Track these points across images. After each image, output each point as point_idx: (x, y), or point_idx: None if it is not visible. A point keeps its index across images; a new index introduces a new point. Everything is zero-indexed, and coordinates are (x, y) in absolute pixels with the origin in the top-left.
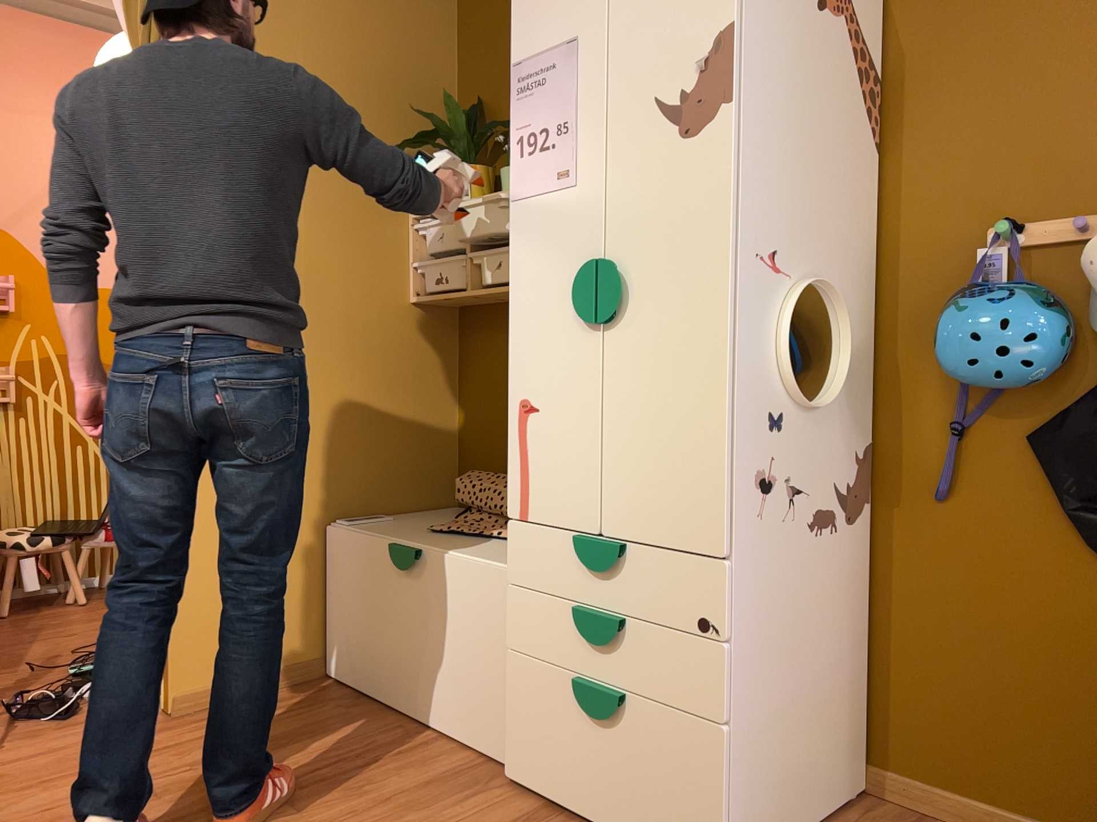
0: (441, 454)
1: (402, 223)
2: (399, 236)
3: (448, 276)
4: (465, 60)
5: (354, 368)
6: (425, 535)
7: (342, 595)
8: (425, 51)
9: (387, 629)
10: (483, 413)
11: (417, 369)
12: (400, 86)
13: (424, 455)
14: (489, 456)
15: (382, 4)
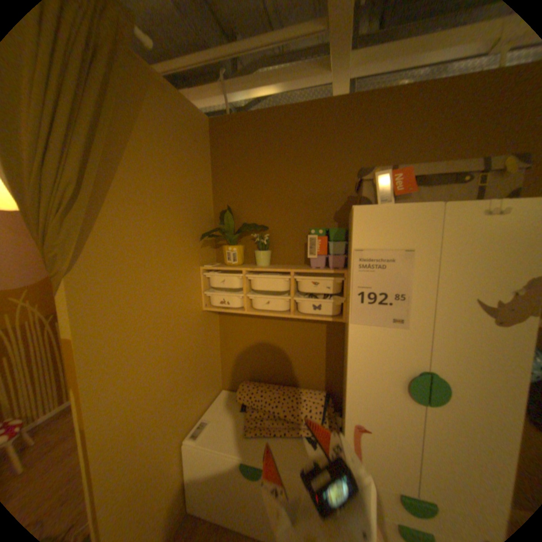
0: (216, 371)
1: (198, 272)
2: (197, 279)
3: (229, 301)
4: (216, 182)
5: (185, 357)
6: (248, 444)
7: (198, 479)
8: (200, 178)
9: (237, 499)
10: (237, 351)
11: (207, 340)
12: (192, 200)
13: (211, 376)
14: (242, 369)
15: (182, 153)
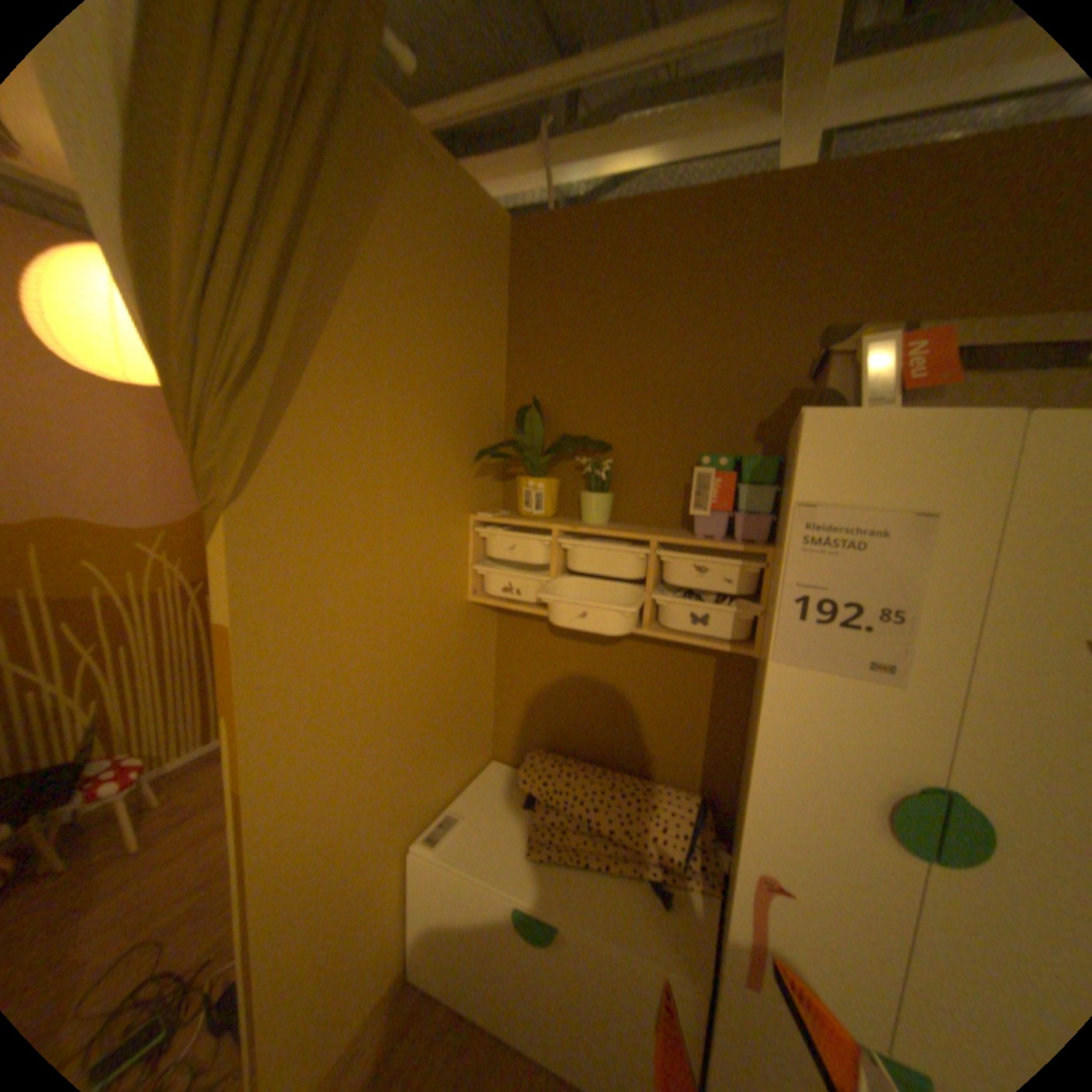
0: (484, 722)
1: (466, 526)
2: (462, 539)
3: (521, 589)
4: (516, 350)
5: (427, 687)
6: (532, 874)
7: (433, 923)
8: (485, 340)
9: (503, 976)
10: (528, 689)
11: (471, 659)
12: (466, 382)
13: (474, 731)
14: (533, 727)
15: (454, 288)
